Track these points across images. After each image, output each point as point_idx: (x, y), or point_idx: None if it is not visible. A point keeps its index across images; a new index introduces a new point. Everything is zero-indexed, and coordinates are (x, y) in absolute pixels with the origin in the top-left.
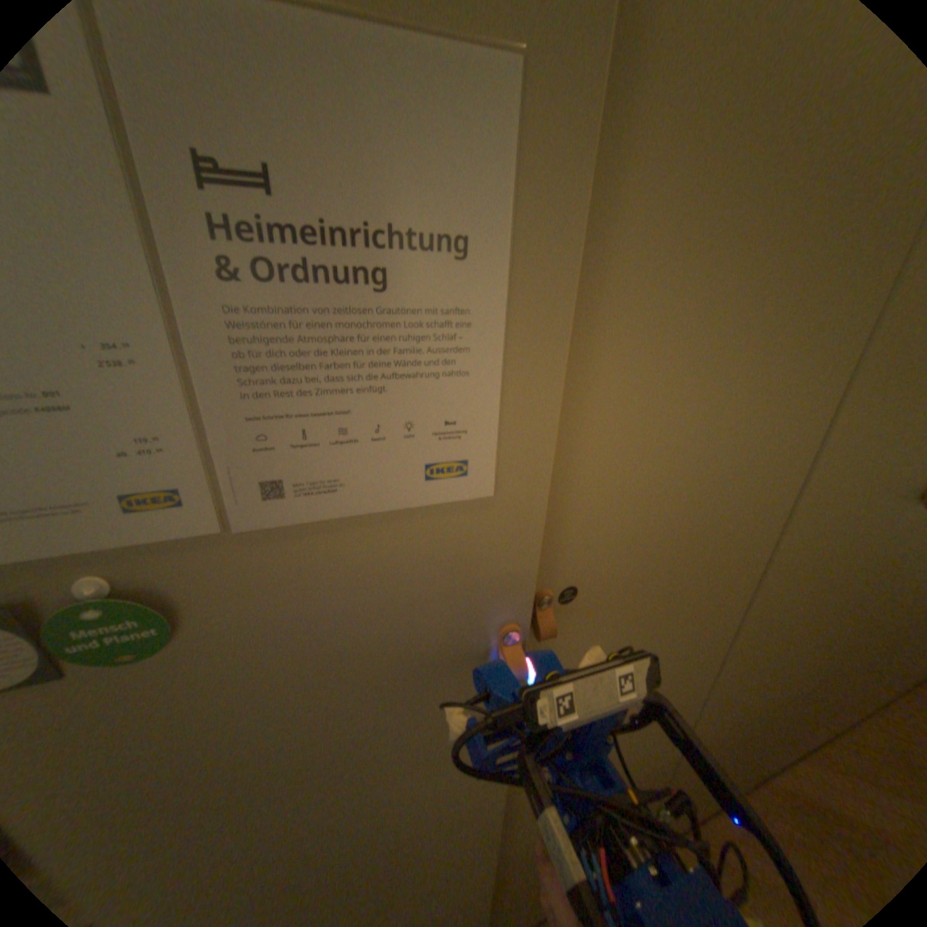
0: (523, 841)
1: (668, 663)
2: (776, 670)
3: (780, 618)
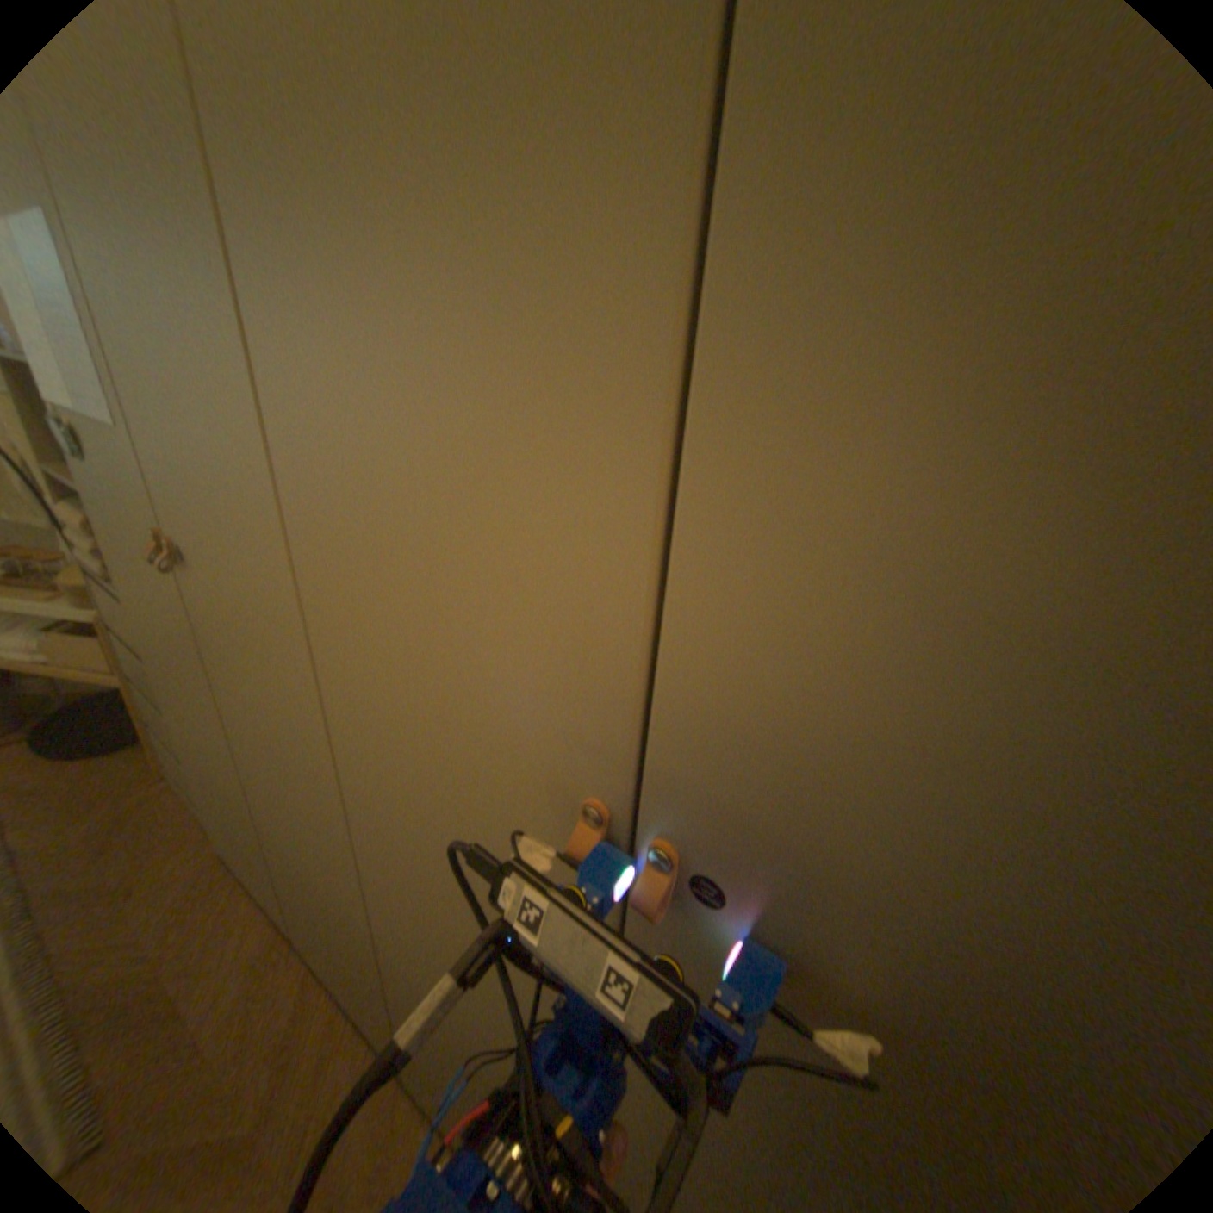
0: (260, 825)
1: (277, 728)
2: (442, 959)
3: (383, 821)
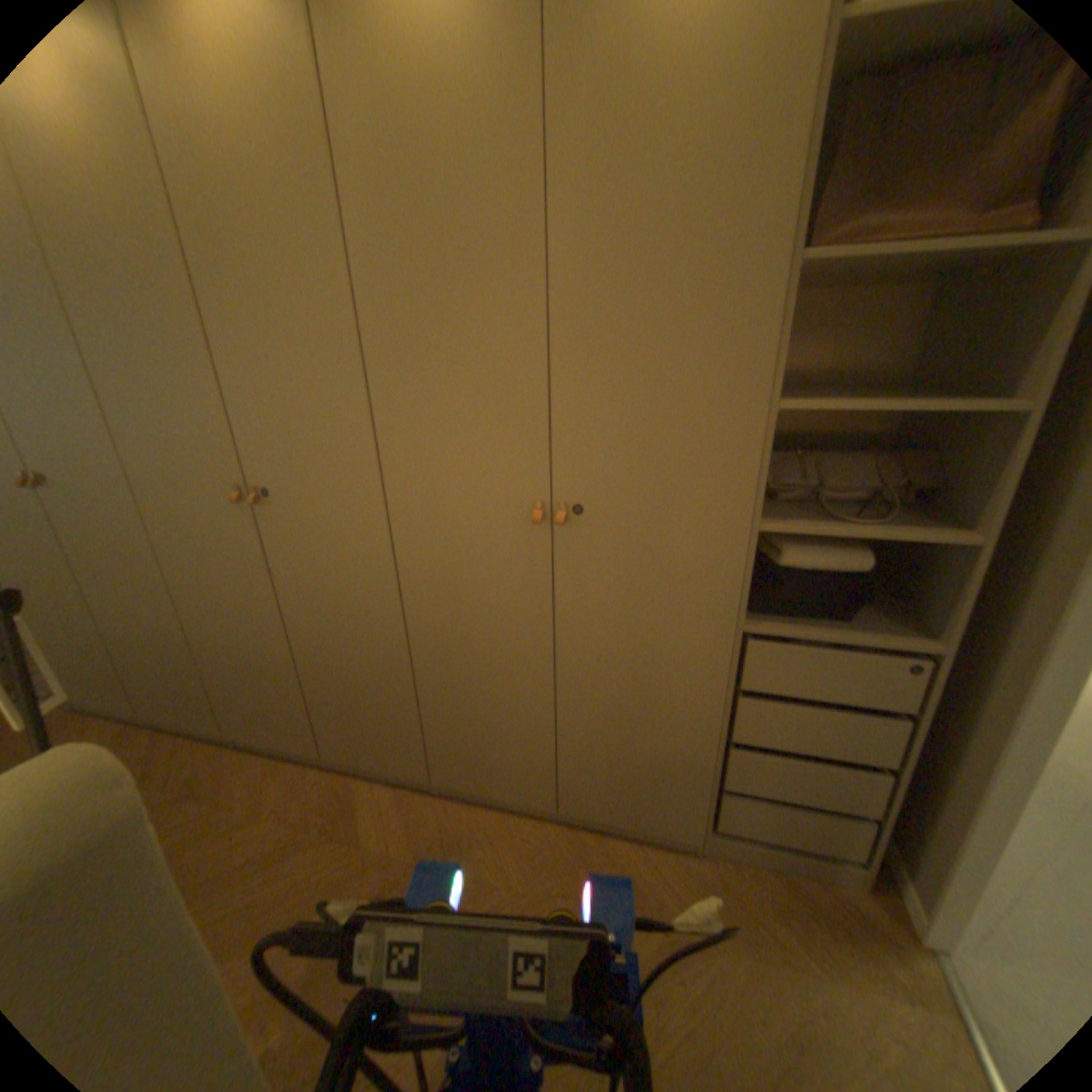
0: (106, 628)
1: (114, 544)
2: (214, 603)
3: (175, 550)
